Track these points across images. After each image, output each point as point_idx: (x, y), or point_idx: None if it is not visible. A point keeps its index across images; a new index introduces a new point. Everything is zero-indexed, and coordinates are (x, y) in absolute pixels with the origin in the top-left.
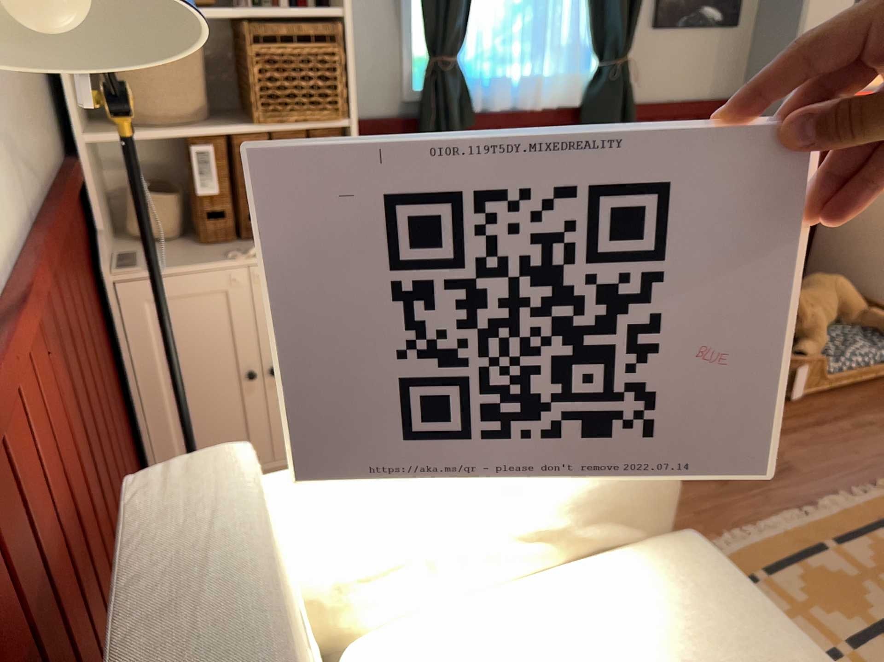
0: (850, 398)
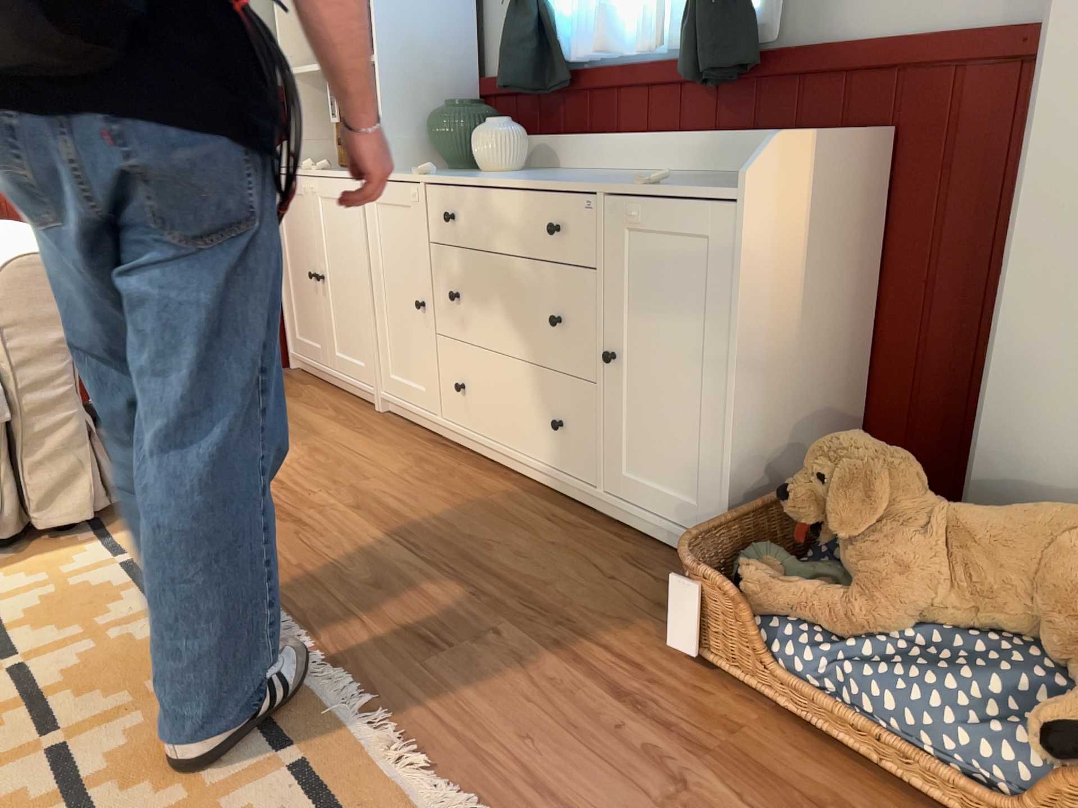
0: (797, 757)
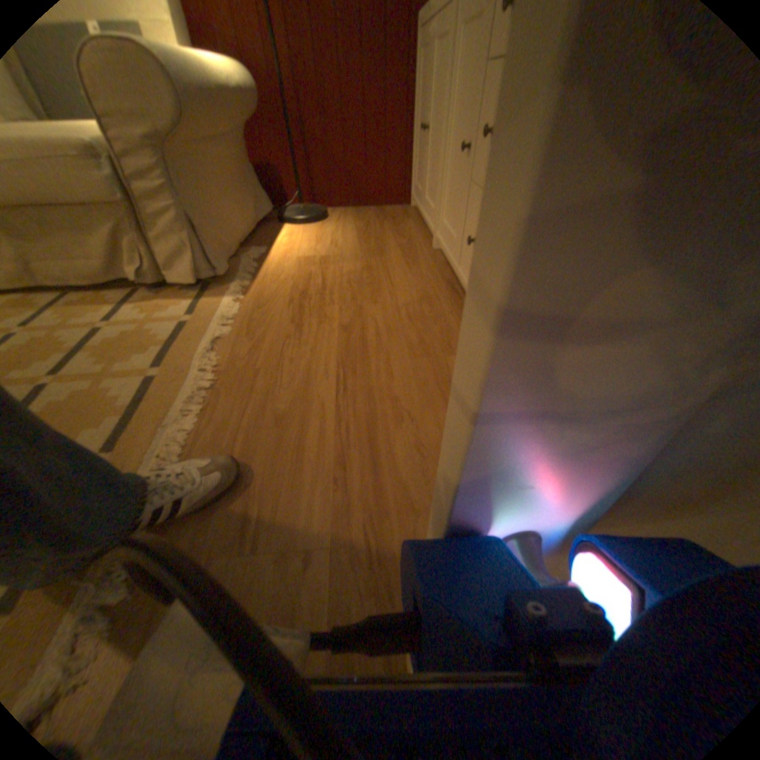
0: None
